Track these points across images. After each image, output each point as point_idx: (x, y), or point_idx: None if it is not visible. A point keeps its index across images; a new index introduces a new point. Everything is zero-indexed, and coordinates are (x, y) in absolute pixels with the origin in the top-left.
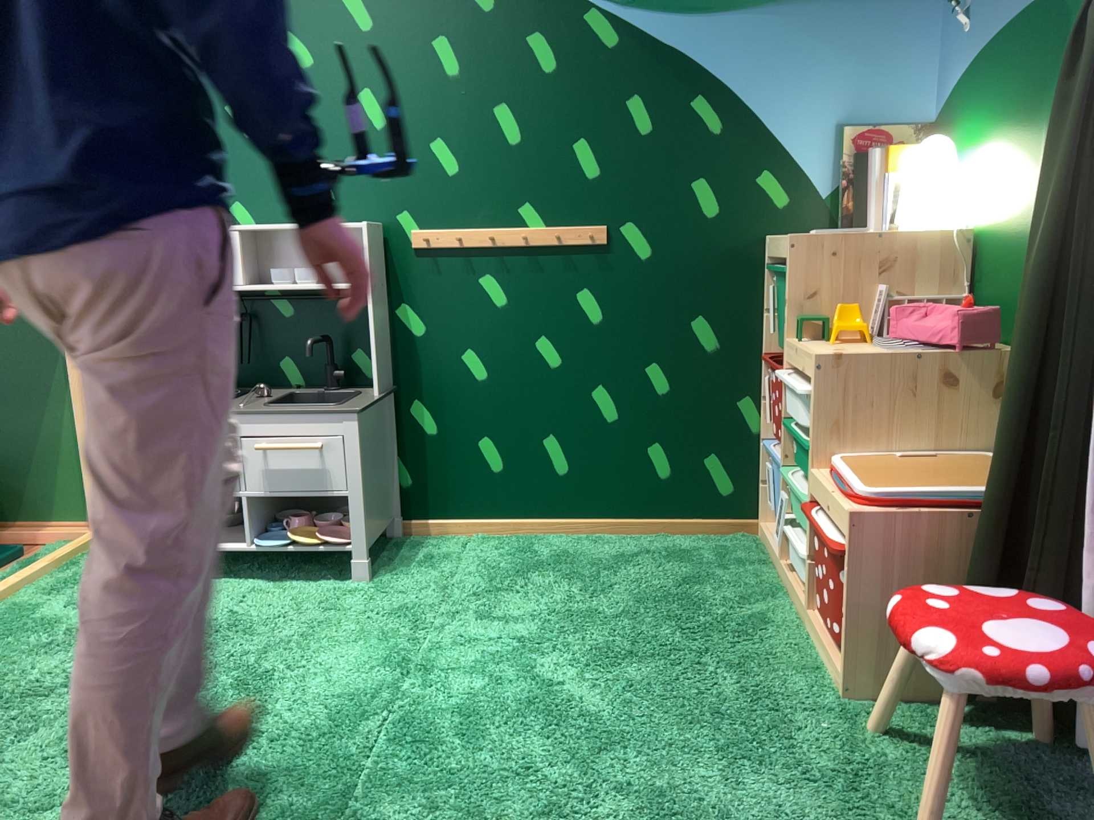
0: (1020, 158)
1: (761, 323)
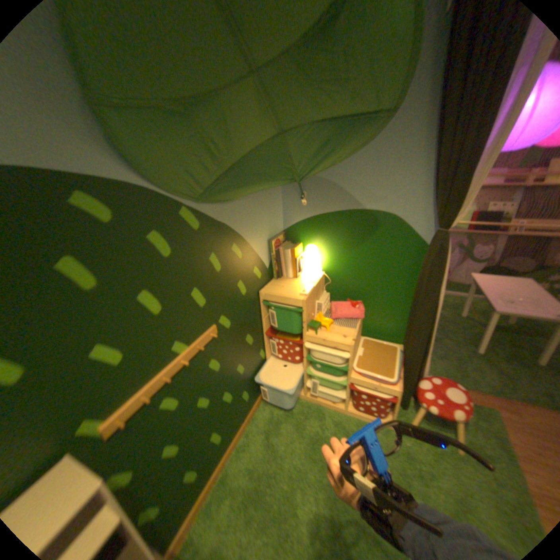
0: (350, 255)
1: (262, 322)
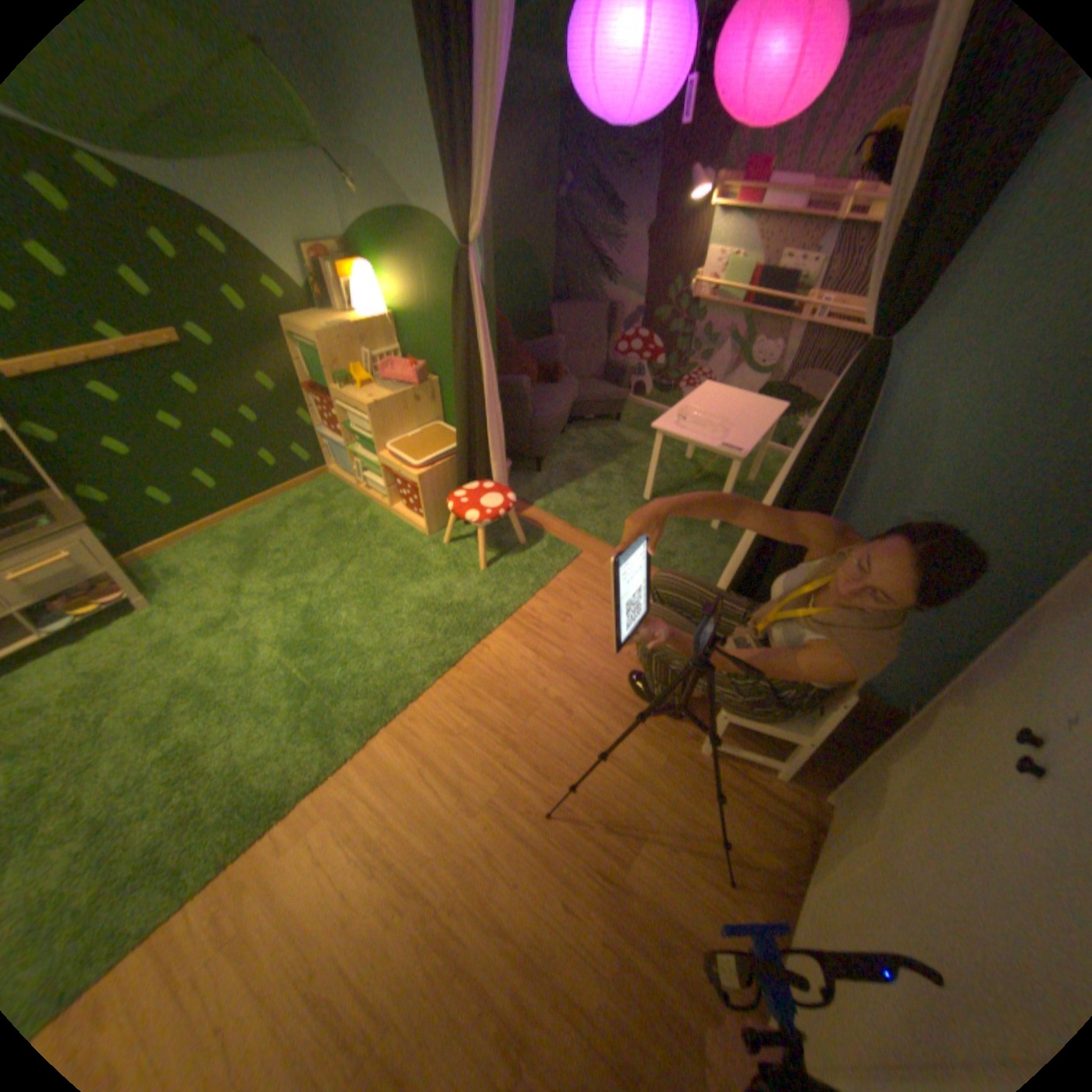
0: (412, 287)
1: (294, 369)
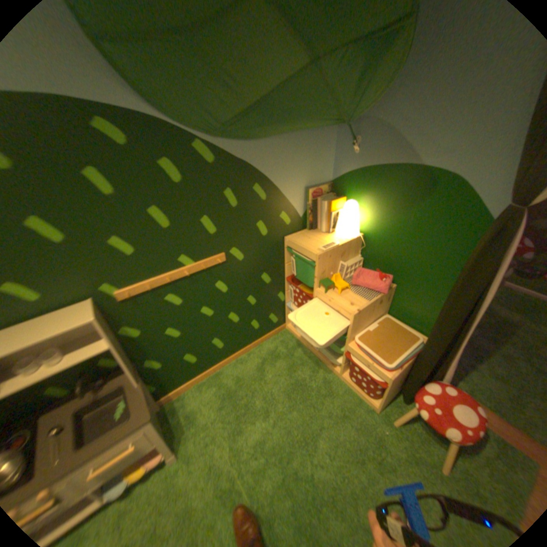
0: (395, 220)
1: (284, 268)
